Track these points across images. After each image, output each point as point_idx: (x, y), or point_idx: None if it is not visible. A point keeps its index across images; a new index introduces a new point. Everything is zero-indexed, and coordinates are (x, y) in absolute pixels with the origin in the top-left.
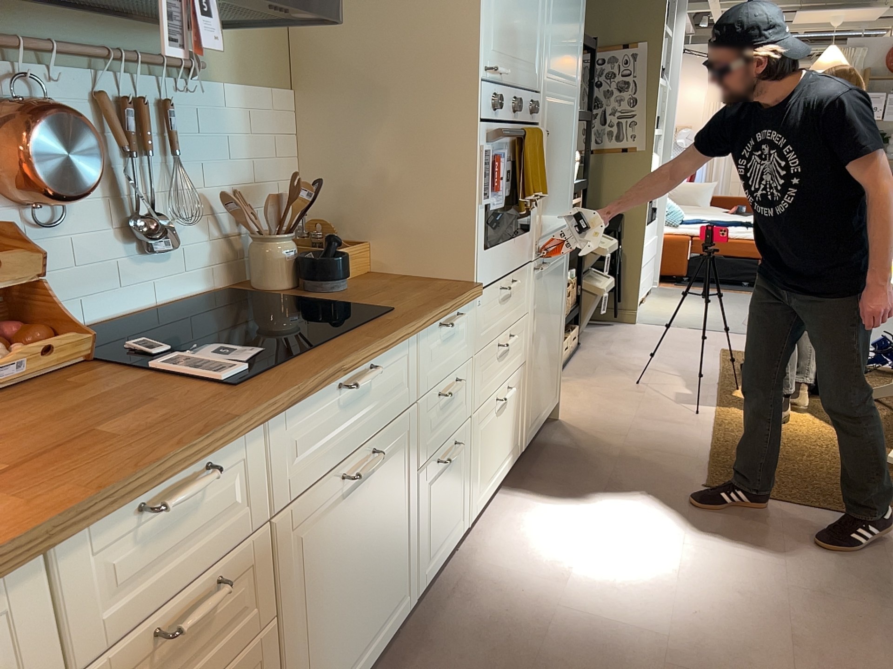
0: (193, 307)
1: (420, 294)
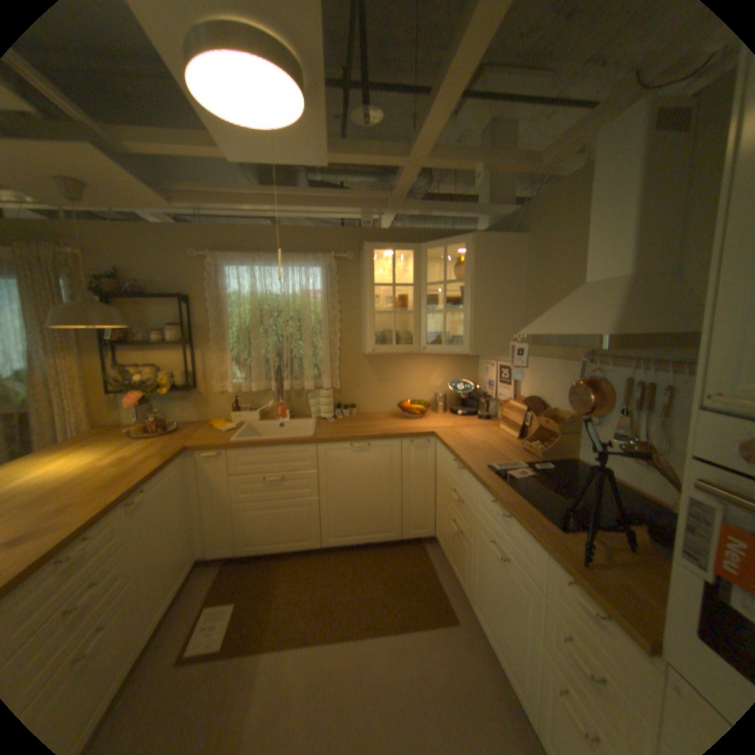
0: (659, 509)
1: (614, 573)
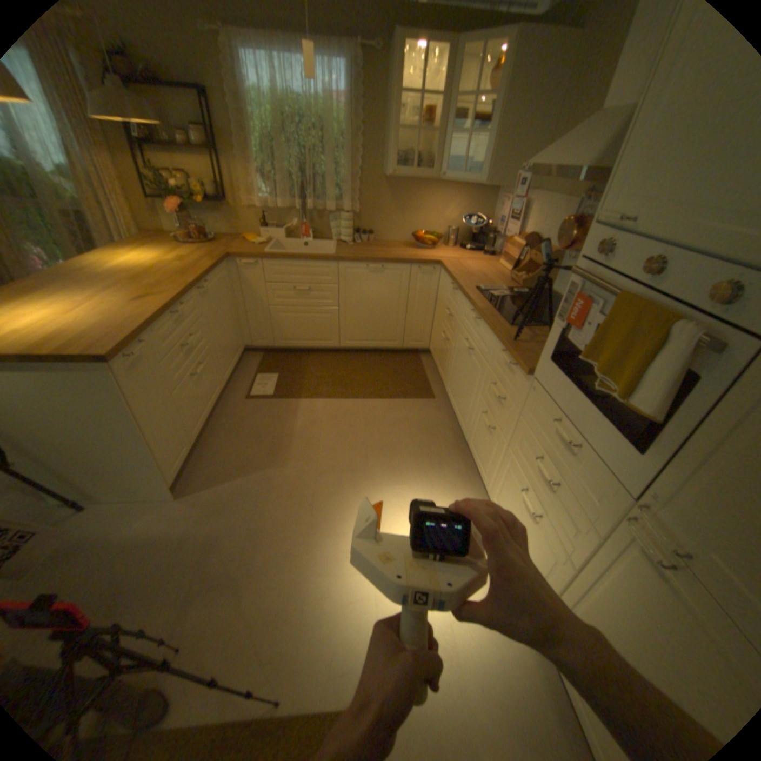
0: None
1: (530, 345)
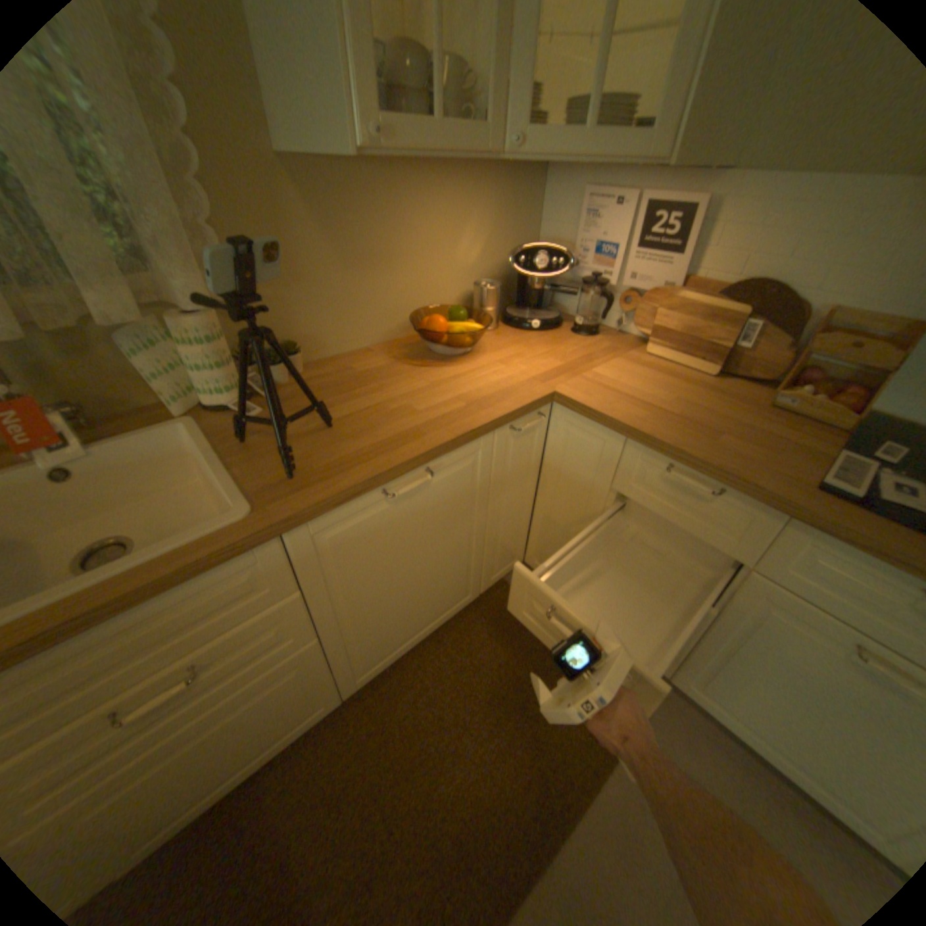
0: None
1: None
